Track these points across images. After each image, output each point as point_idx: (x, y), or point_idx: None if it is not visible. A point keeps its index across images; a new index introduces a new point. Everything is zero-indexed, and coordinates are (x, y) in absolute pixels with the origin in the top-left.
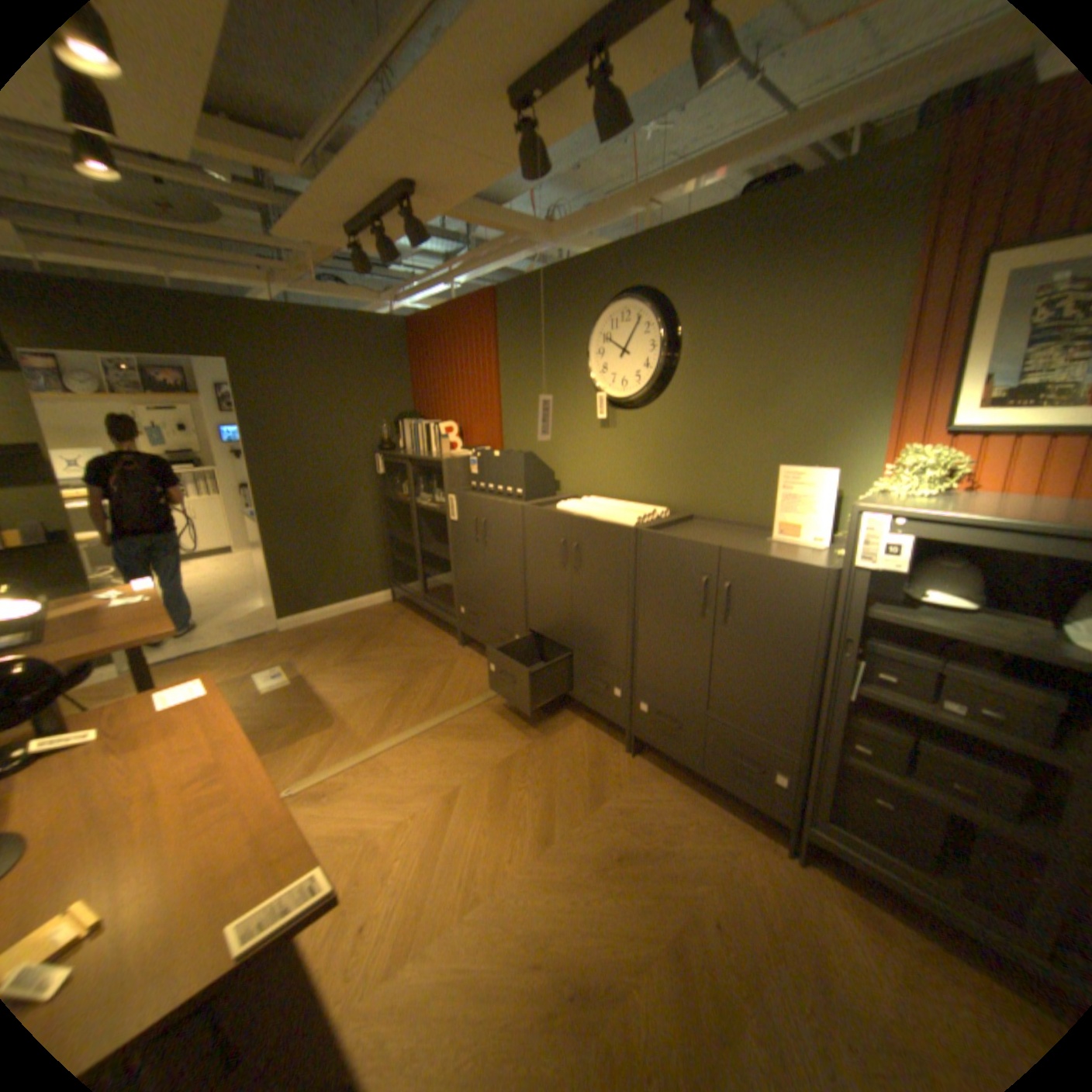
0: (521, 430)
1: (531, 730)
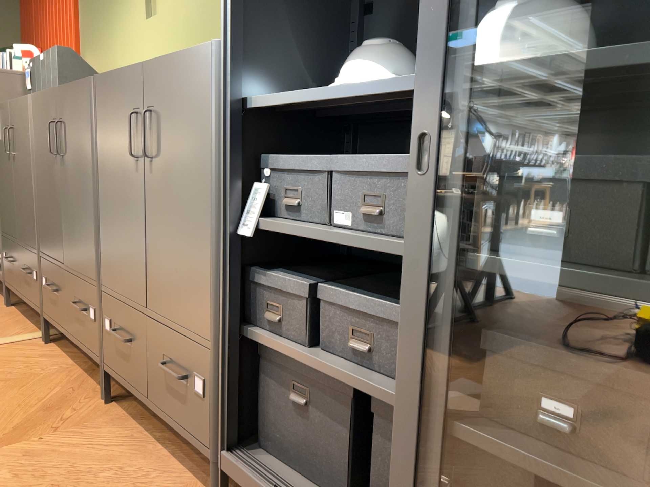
0: (93, 46)
1: (1, 376)
